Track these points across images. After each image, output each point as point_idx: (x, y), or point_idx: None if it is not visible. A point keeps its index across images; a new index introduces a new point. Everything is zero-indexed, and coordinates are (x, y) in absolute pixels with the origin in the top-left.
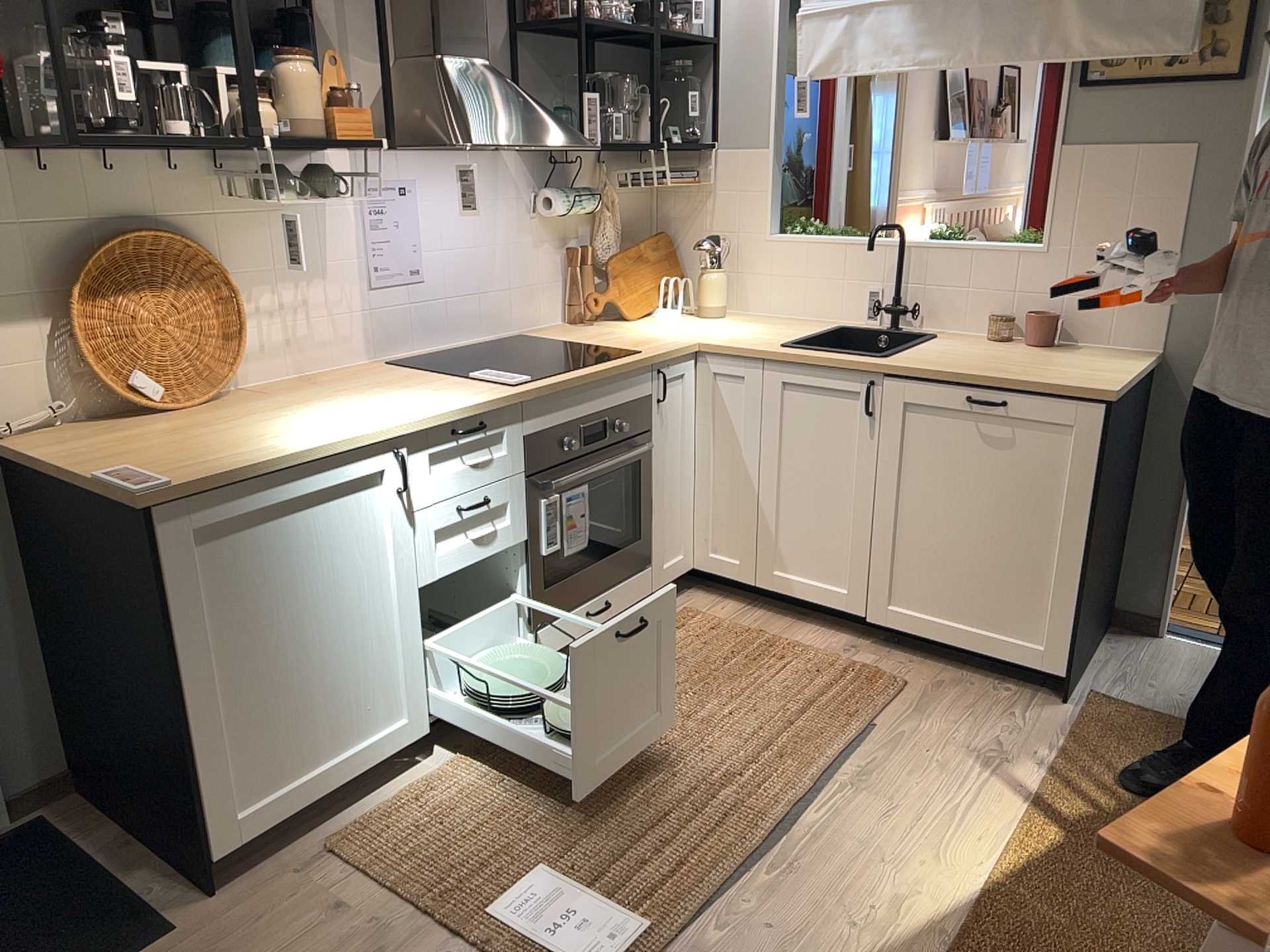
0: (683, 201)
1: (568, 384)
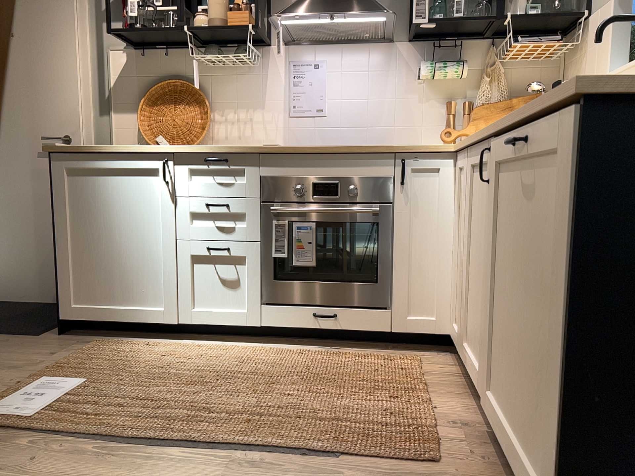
0: (571, 69)
1: (297, 150)
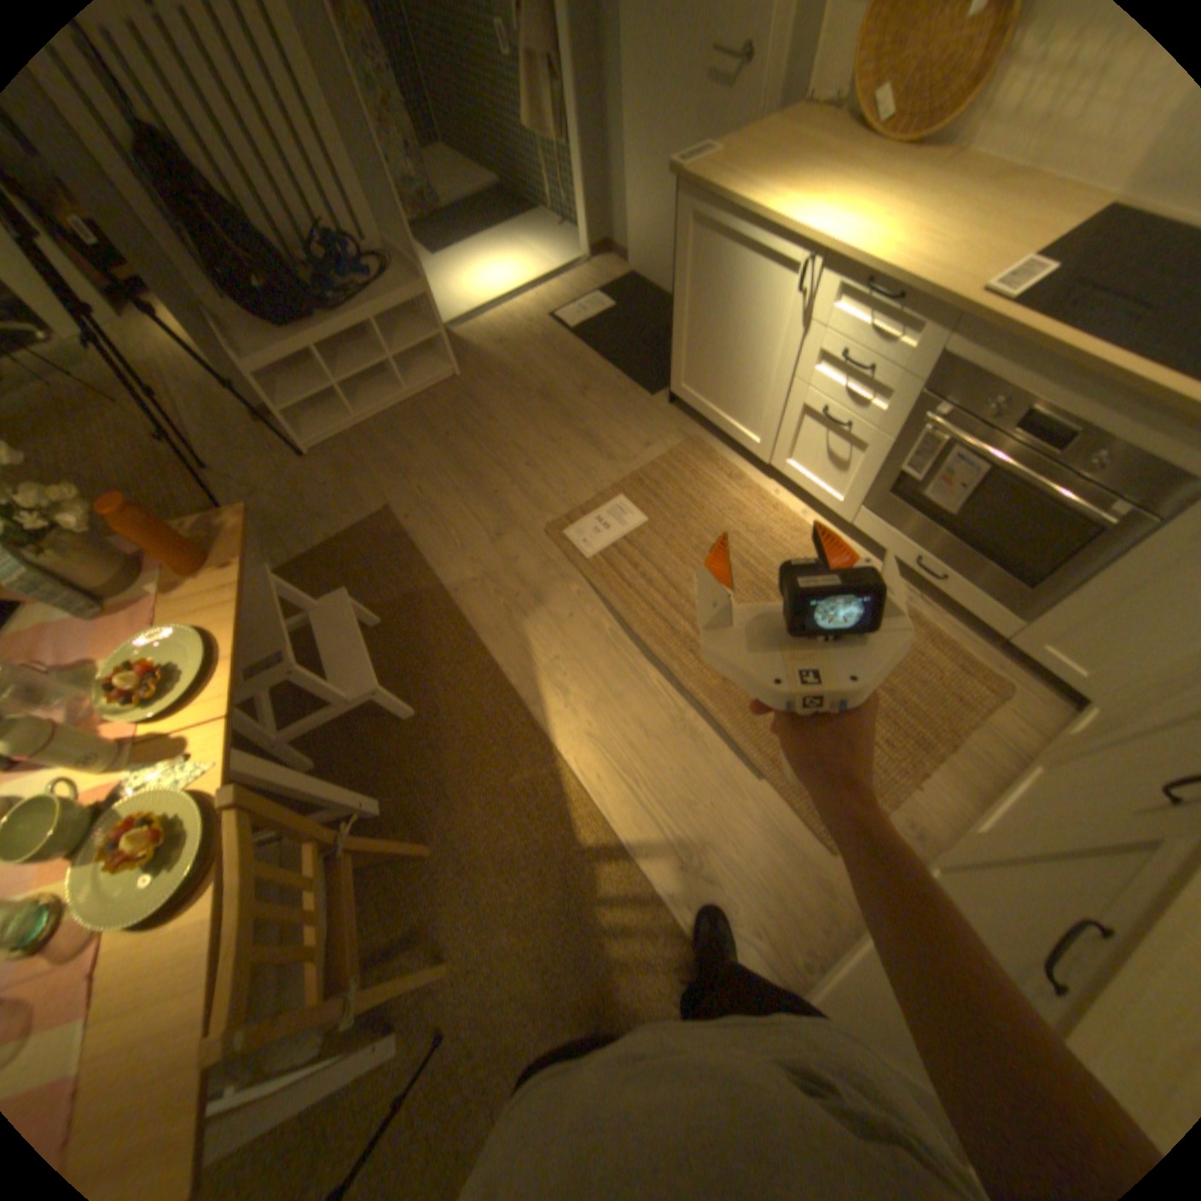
0: None
1: (1036, 340)
